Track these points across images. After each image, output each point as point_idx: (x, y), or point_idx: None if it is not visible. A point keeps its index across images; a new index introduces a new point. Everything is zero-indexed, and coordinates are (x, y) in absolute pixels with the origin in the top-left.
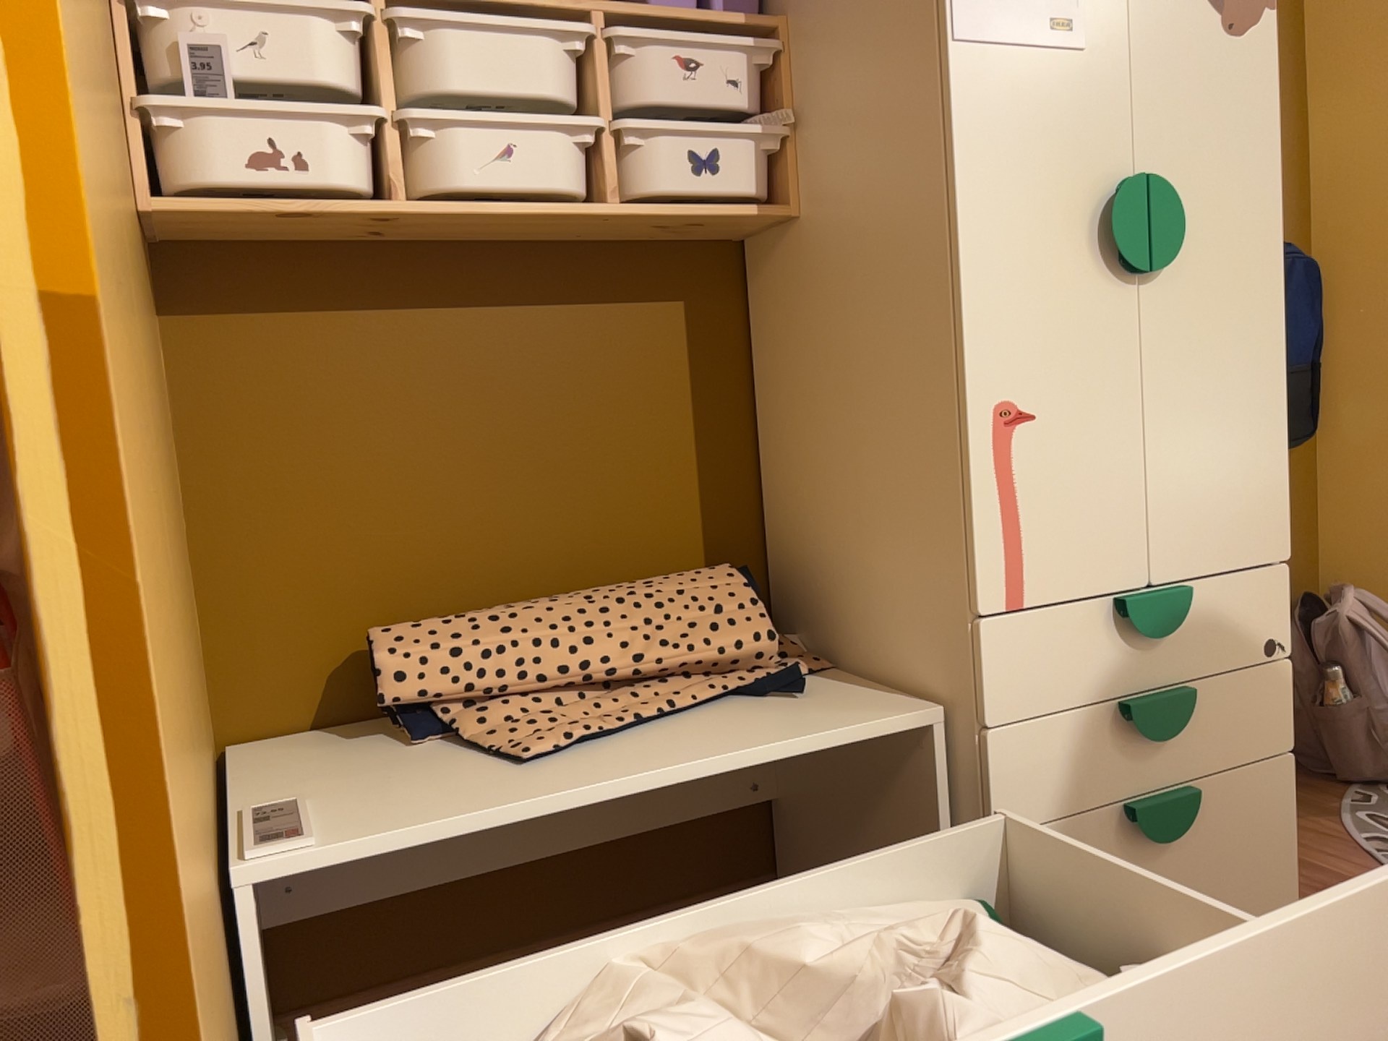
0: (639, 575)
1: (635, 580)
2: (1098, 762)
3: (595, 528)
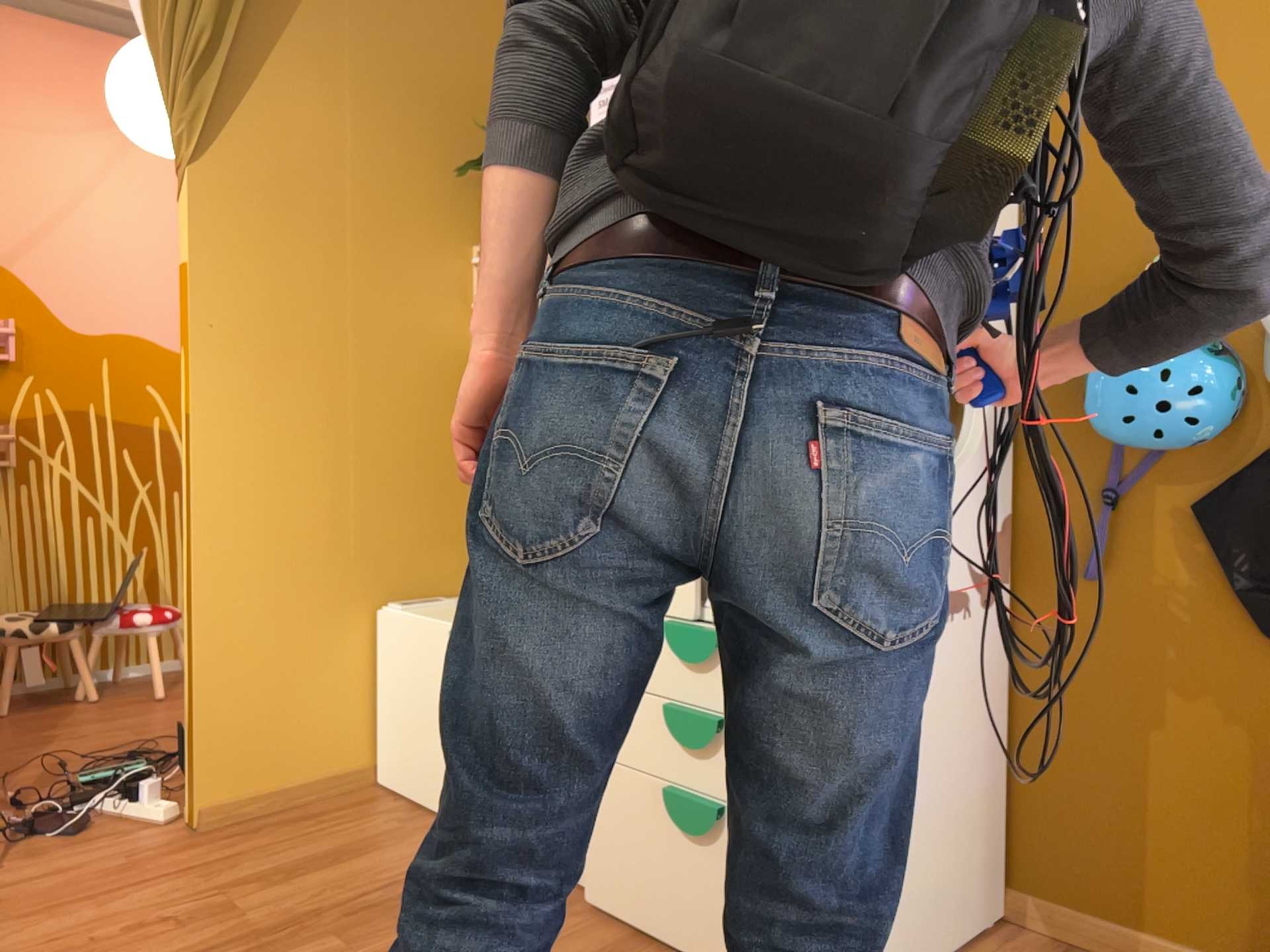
0: None
1: None
2: (652, 741)
3: None
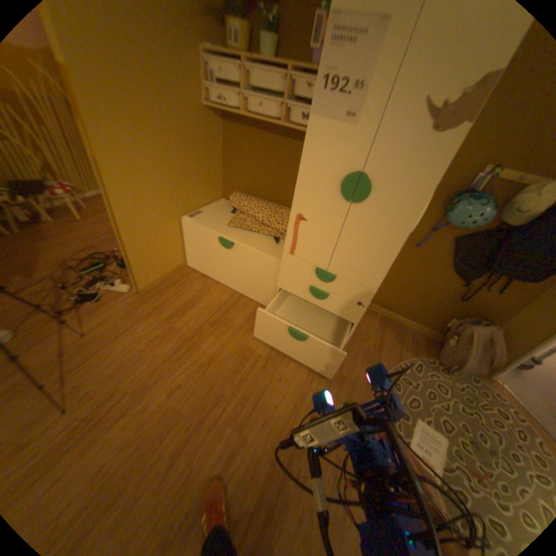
0: (289, 206)
1: (281, 207)
2: (301, 290)
3: (283, 192)
